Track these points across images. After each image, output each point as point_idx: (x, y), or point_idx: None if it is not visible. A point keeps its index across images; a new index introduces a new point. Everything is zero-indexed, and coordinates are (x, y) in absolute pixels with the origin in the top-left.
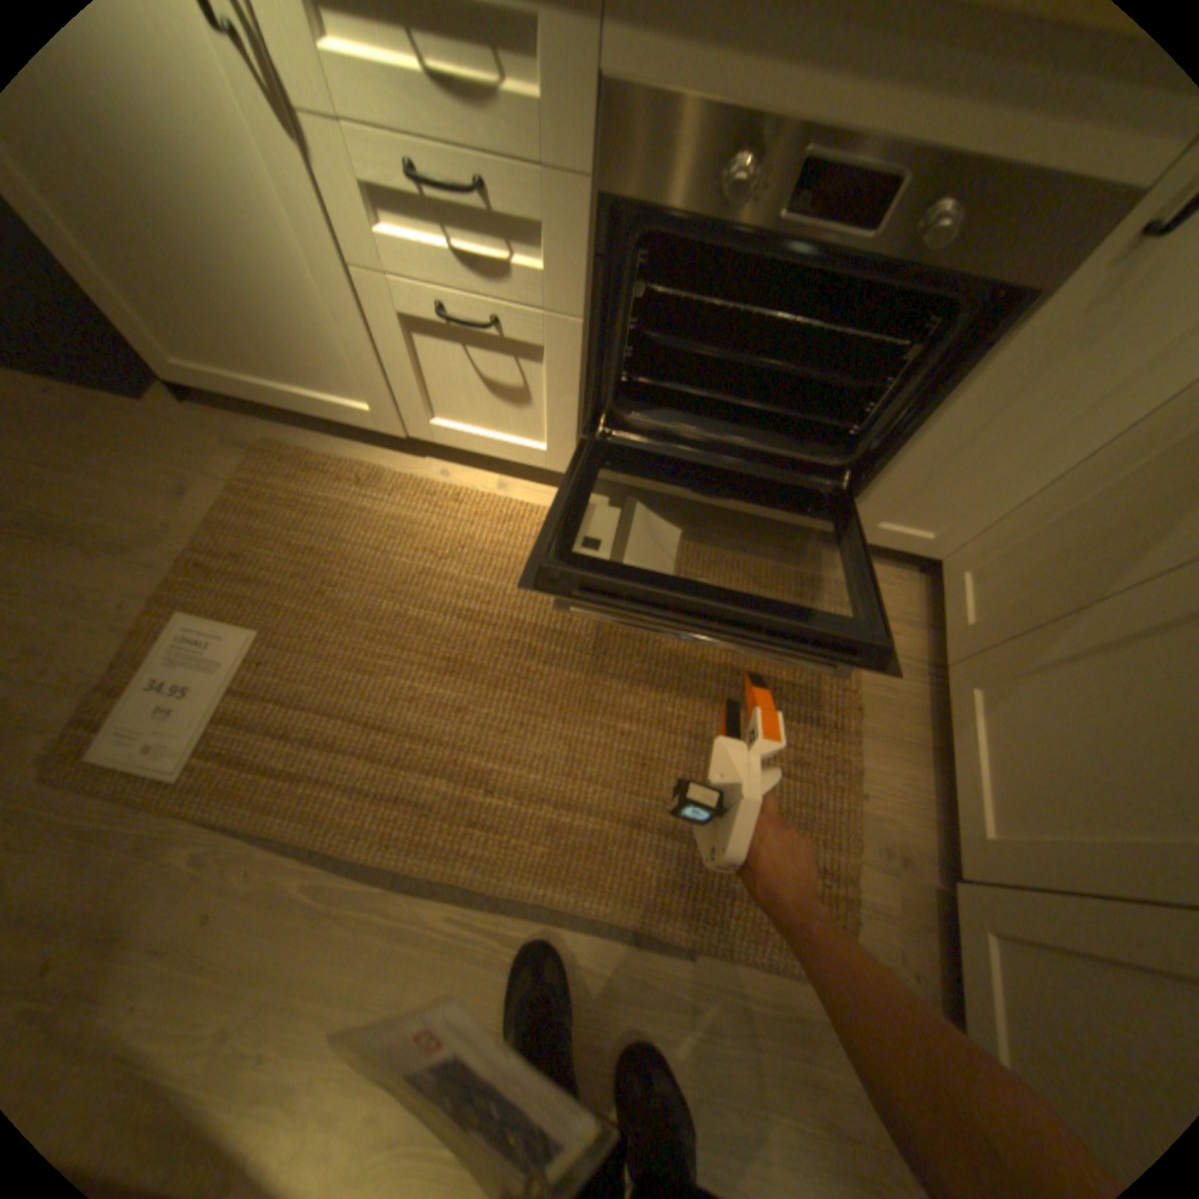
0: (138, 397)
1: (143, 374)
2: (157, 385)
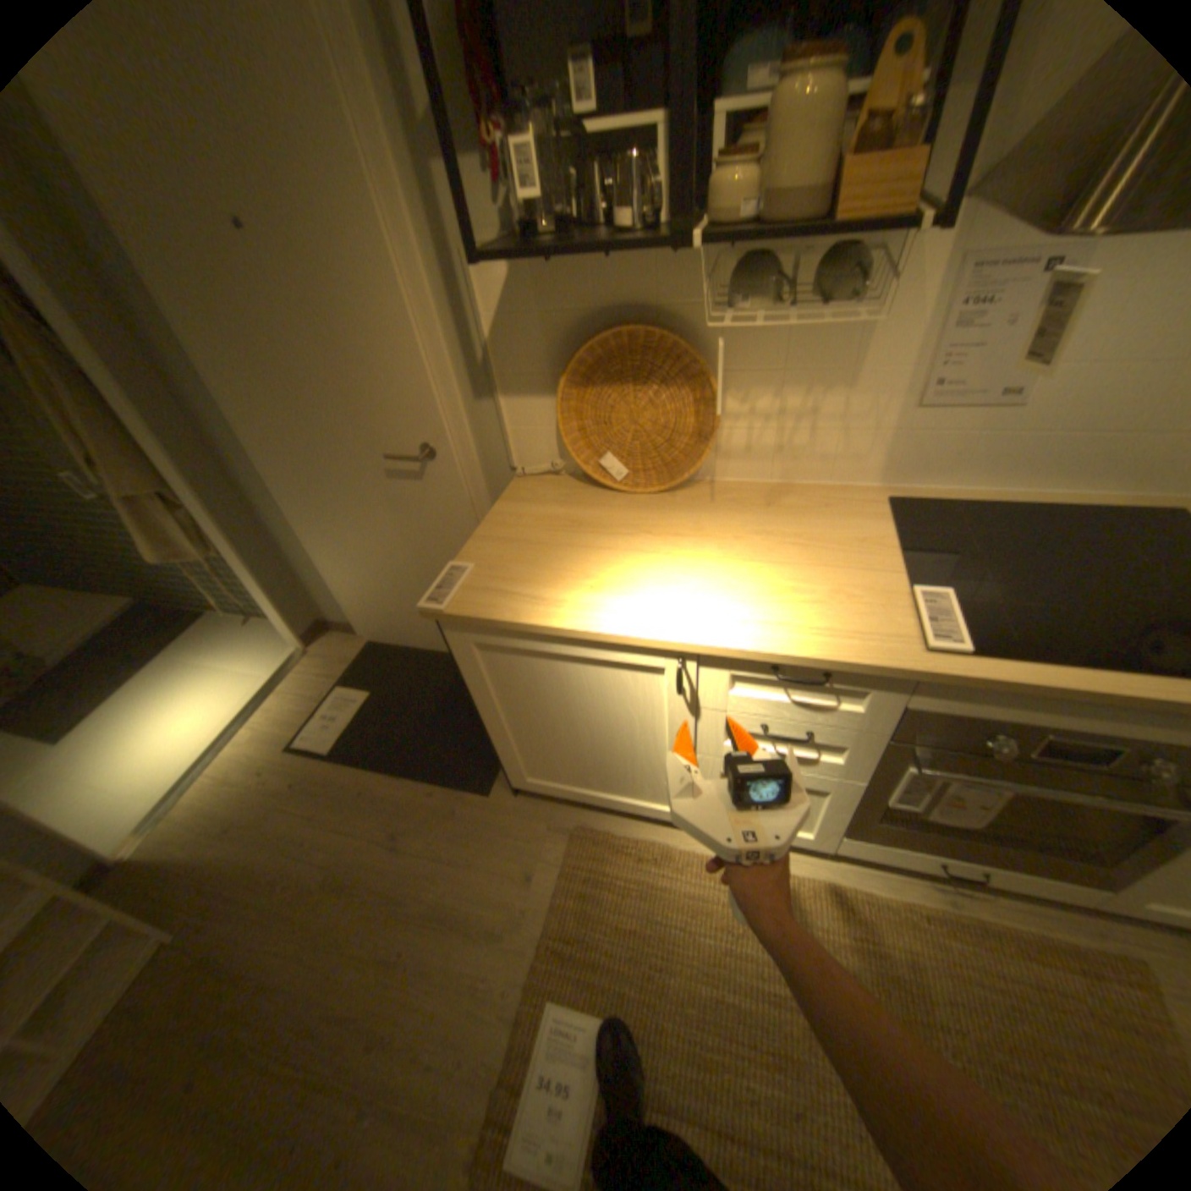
0: (486, 792)
1: (487, 773)
2: (497, 781)
